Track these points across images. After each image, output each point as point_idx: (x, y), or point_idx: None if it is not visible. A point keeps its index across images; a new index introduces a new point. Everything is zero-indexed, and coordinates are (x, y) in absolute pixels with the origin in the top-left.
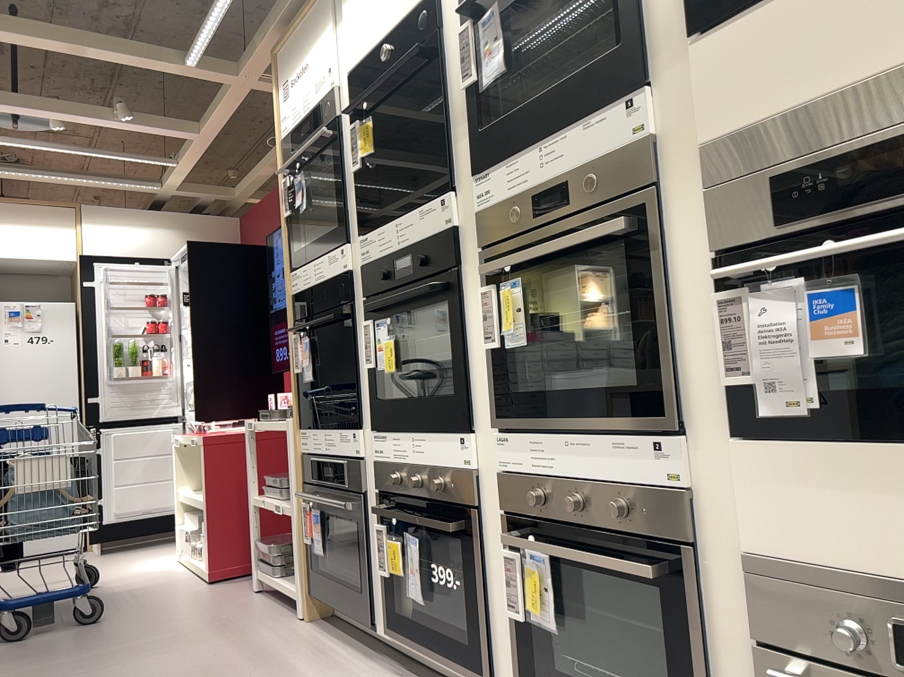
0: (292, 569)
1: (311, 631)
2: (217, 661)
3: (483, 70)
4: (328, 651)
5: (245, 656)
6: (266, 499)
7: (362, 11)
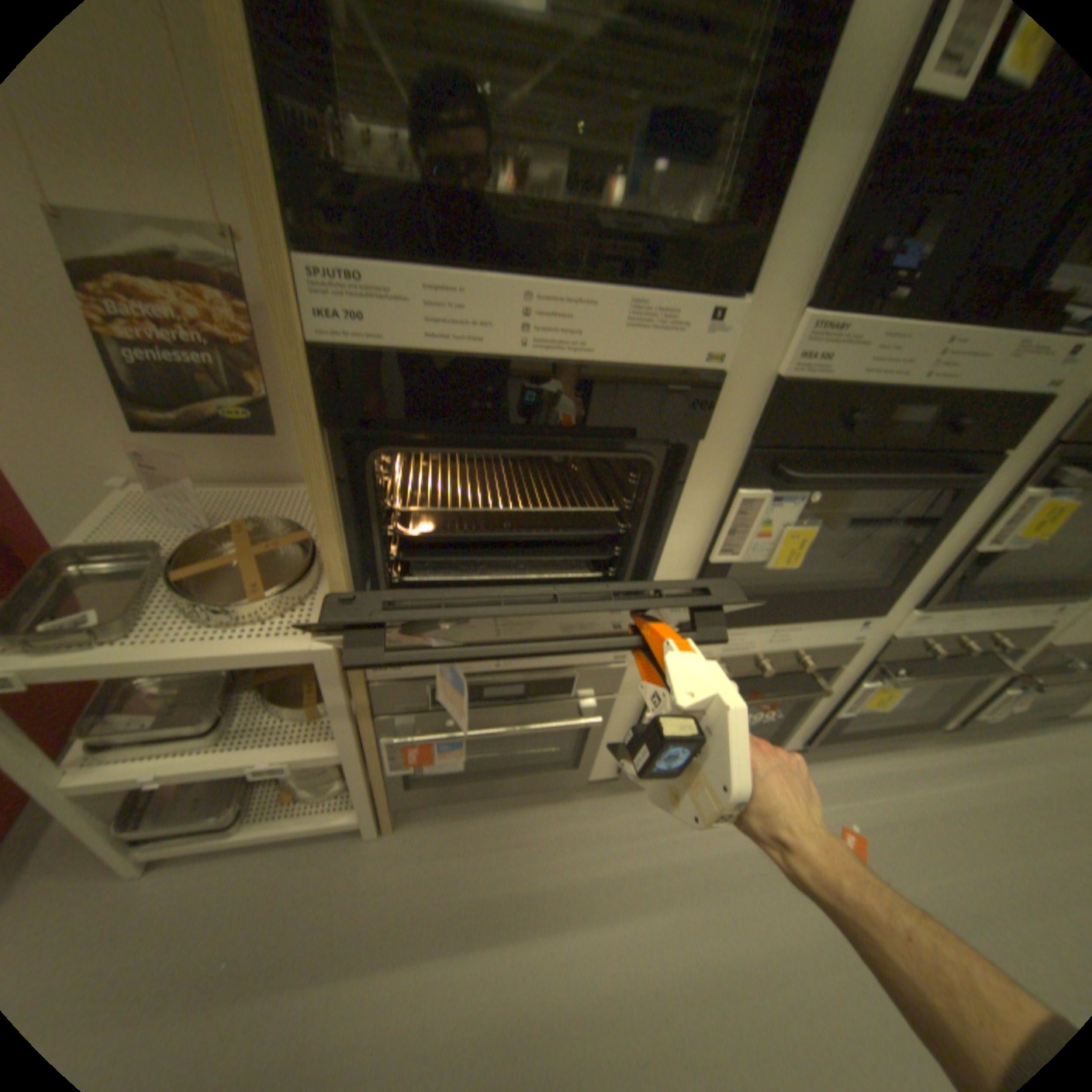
0: (293, 803)
1: (431, 835)
2: (444, 1004)
3: None
4: (516, 834)
5: (456, 951)
6: (140, 765)
7: None
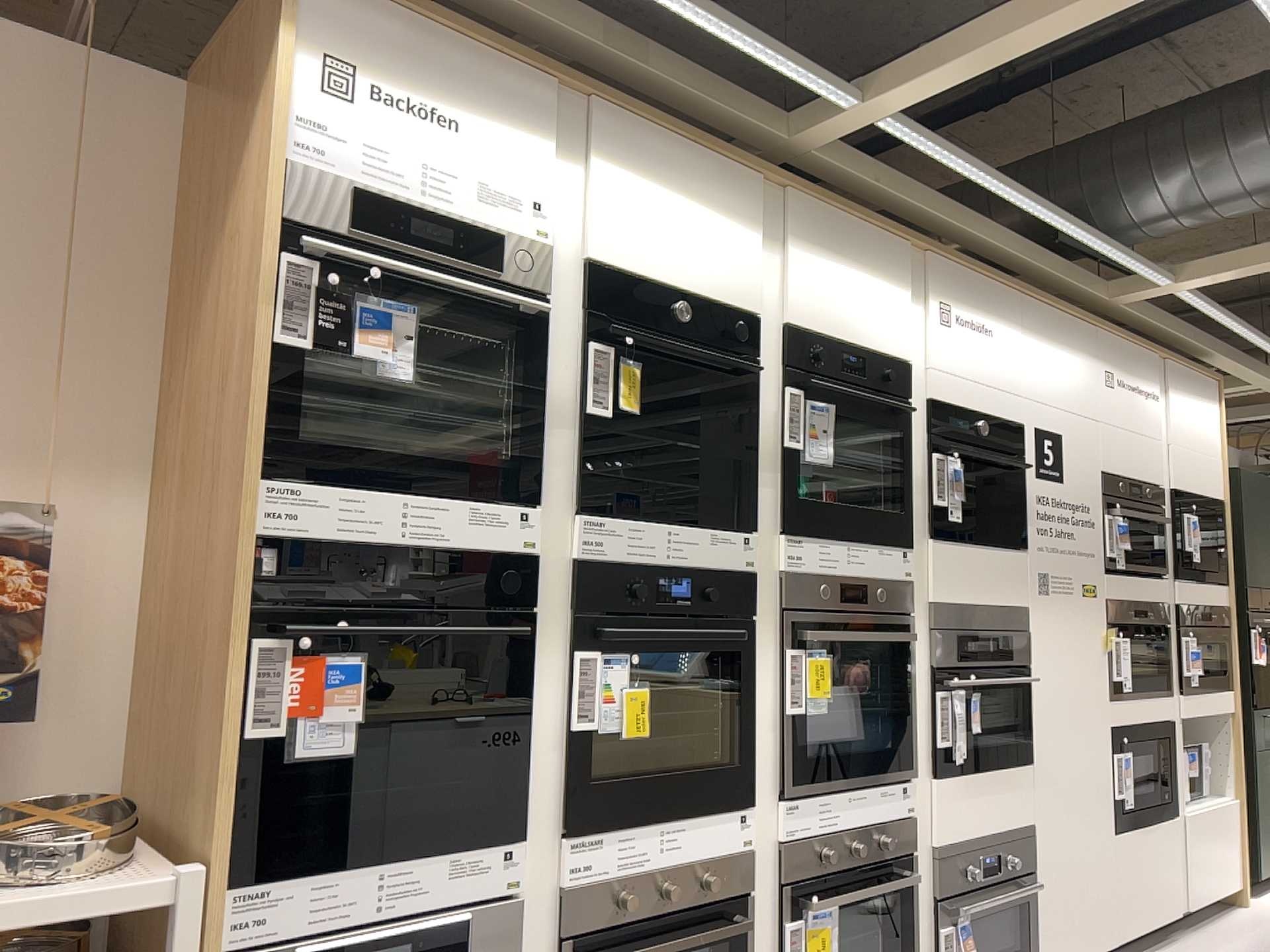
0: None
1: None
2: None
3: (802, 447)
4: None
5: None
6: None
7: (643, 222)
